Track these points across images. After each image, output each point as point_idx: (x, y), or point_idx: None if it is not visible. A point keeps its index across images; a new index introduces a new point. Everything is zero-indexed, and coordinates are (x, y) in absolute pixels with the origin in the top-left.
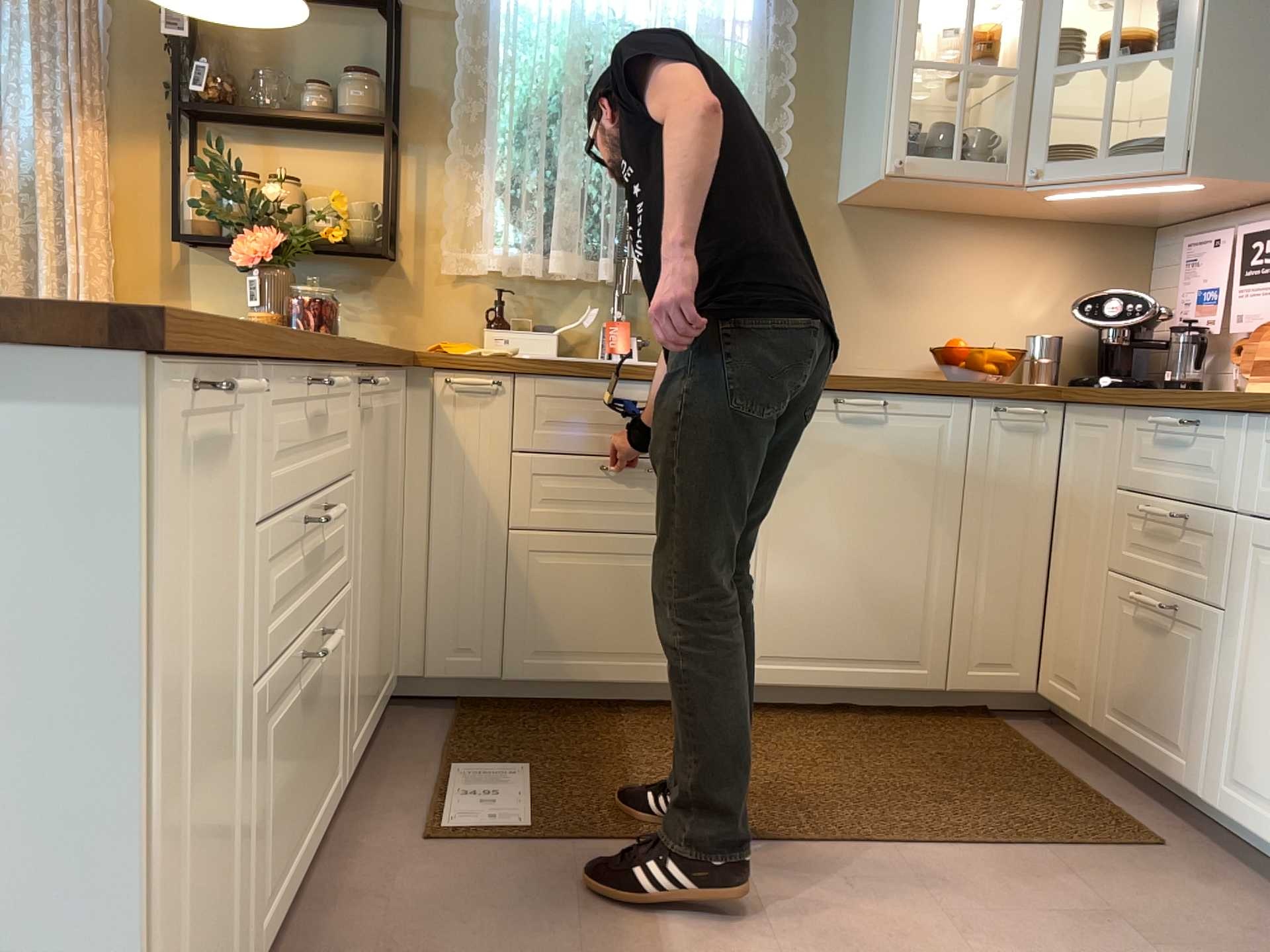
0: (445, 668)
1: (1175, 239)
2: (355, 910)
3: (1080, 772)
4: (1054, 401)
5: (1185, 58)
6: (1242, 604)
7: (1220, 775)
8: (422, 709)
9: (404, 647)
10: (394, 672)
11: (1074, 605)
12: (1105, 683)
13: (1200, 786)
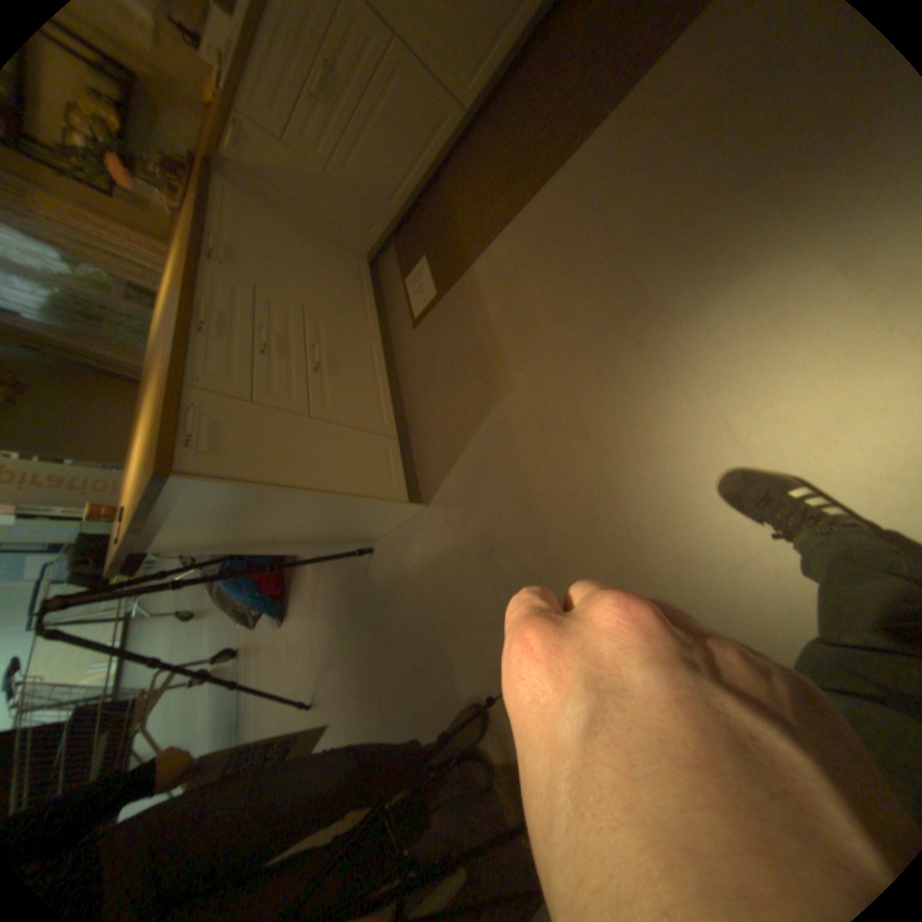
0: (375, 237)
1: None
2: (414, 370)
3: None
4: None
5: None
6: None
7: None
8: (387, 253)
9: (357, 245)
10: (364, 258)
11: None
12: None
13: None
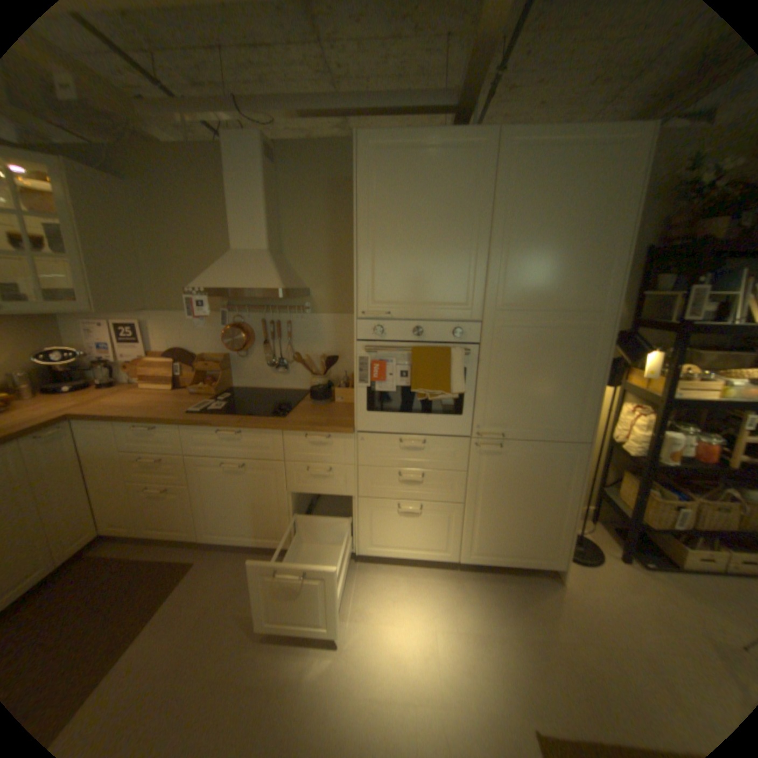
0: None
1: (68, 316)
2: None
3: (139, 556)
4: (64, 423)
5: (74, 261)
6: (193, 483)
7: (201, 533)
8: None
9: None
10: None
11: (108, 499)
12: (137, 521)
13: (194, 539)
